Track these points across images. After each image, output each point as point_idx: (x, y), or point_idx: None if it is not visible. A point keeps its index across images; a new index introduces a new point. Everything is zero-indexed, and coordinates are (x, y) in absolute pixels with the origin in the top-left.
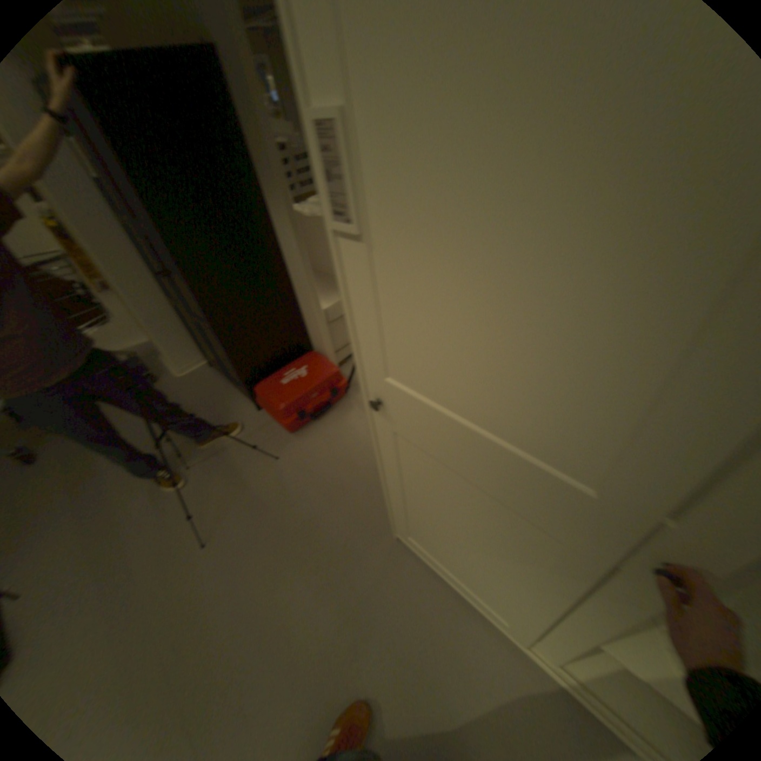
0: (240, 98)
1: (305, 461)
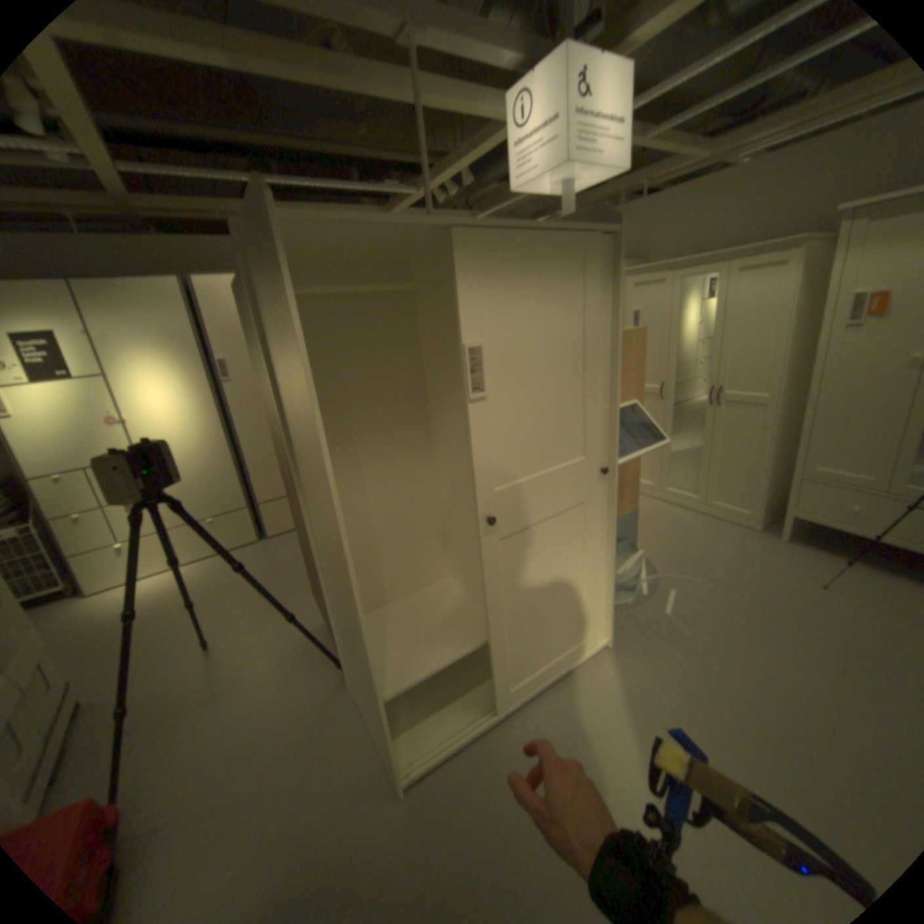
0: None
1: None
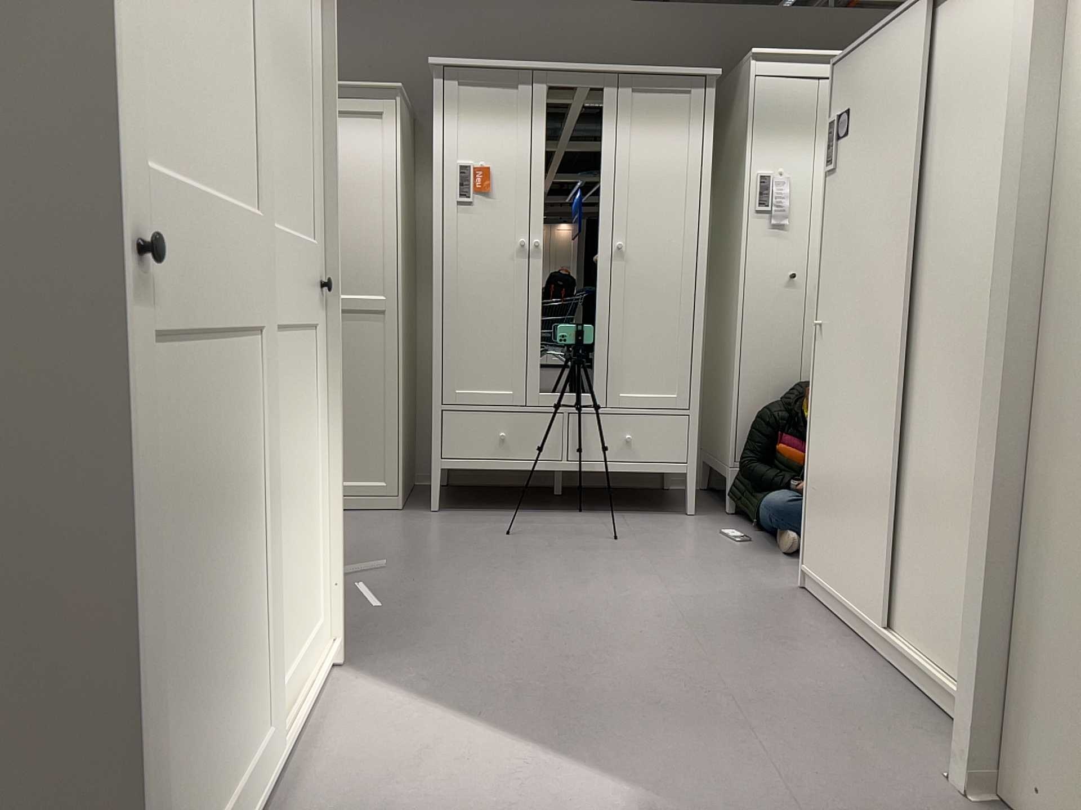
0: None
1: None
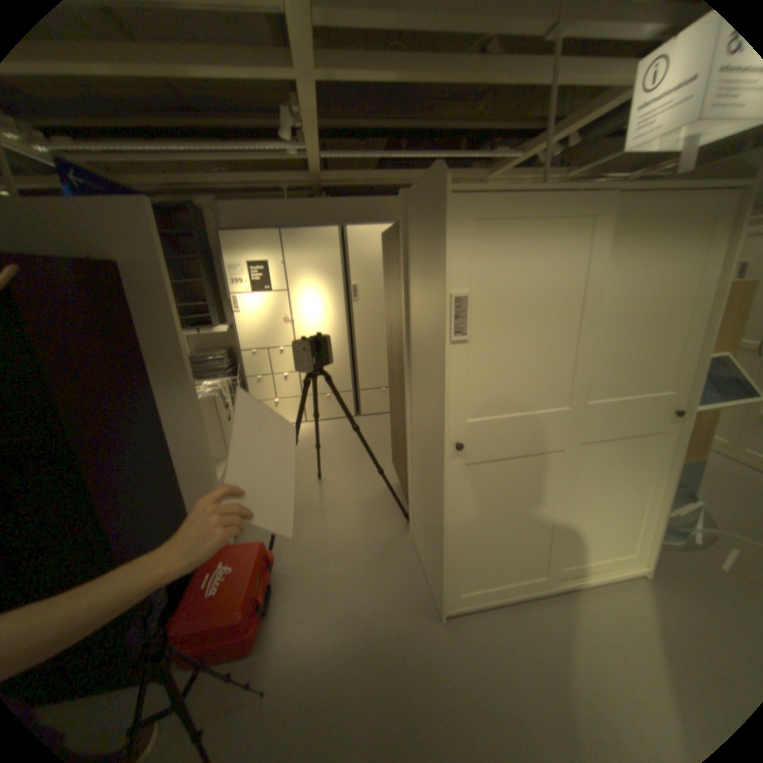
0: (153, 299)
1: (299, 658)
